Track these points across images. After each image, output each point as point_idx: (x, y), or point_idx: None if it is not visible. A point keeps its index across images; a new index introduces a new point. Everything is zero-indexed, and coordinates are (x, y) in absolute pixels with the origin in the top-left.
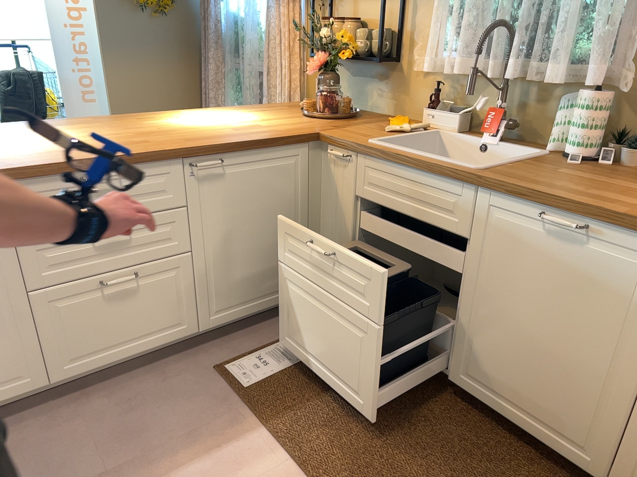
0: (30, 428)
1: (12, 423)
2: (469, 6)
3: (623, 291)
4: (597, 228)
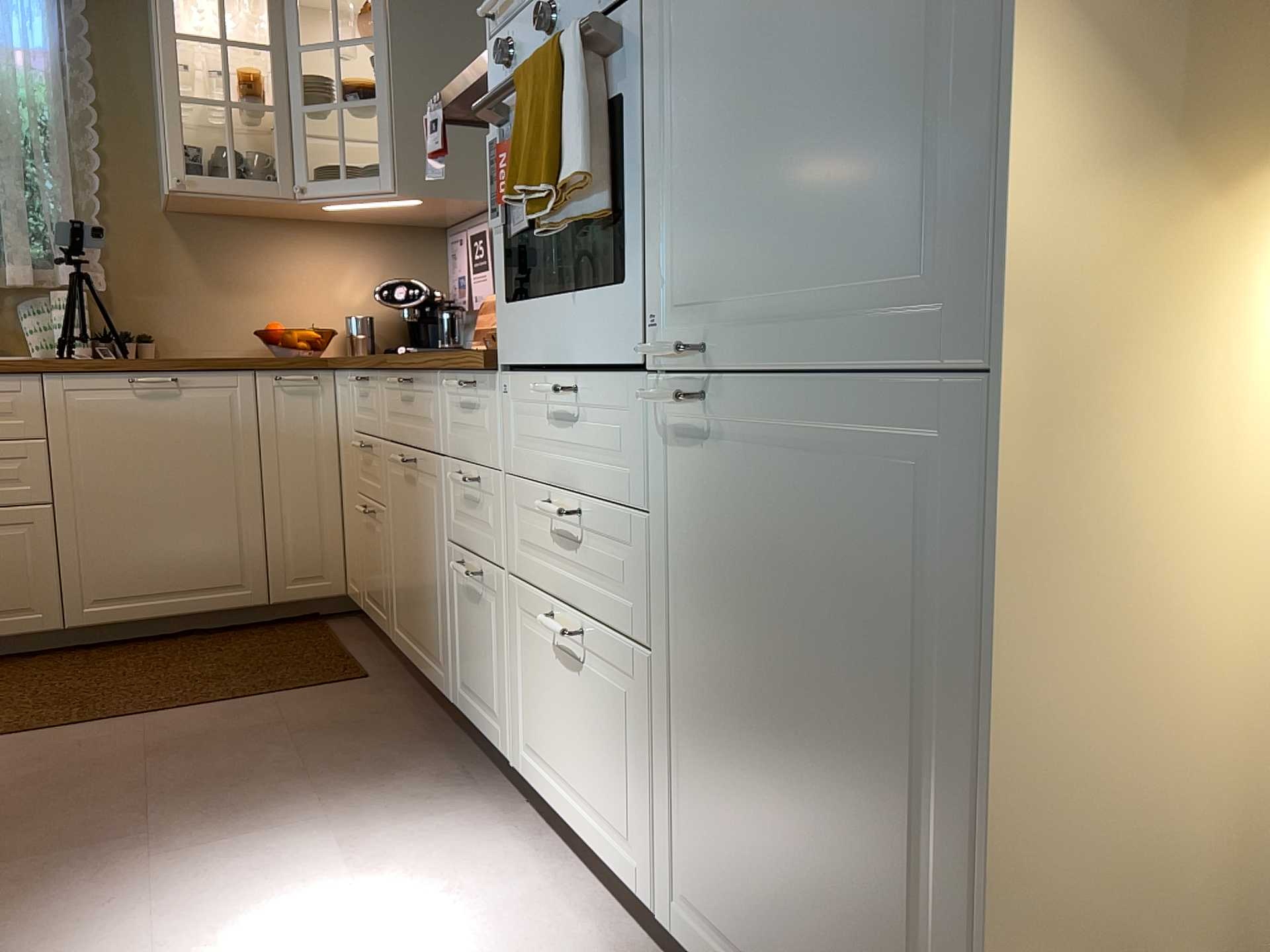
0: None
1: None
2: None
3: (222, 422)
4: (185, 378)
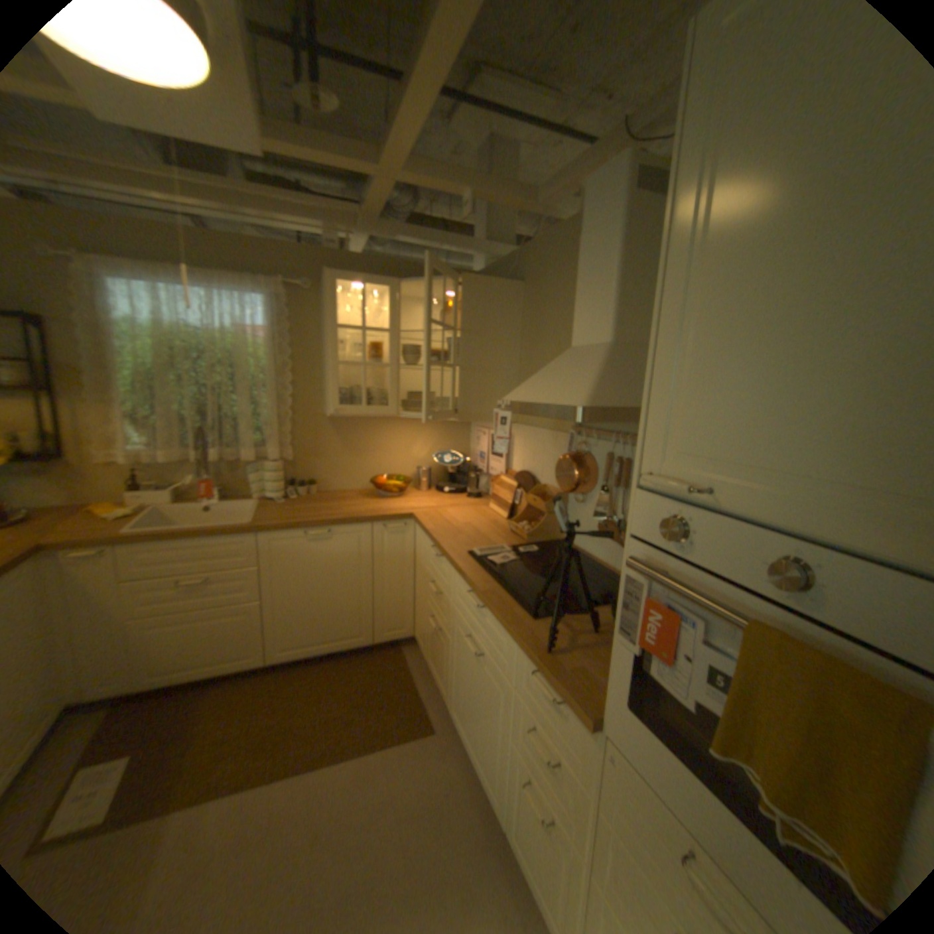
0: None
1: None
2: (161, 414)
3: (354, 552)
4: (335, 529)
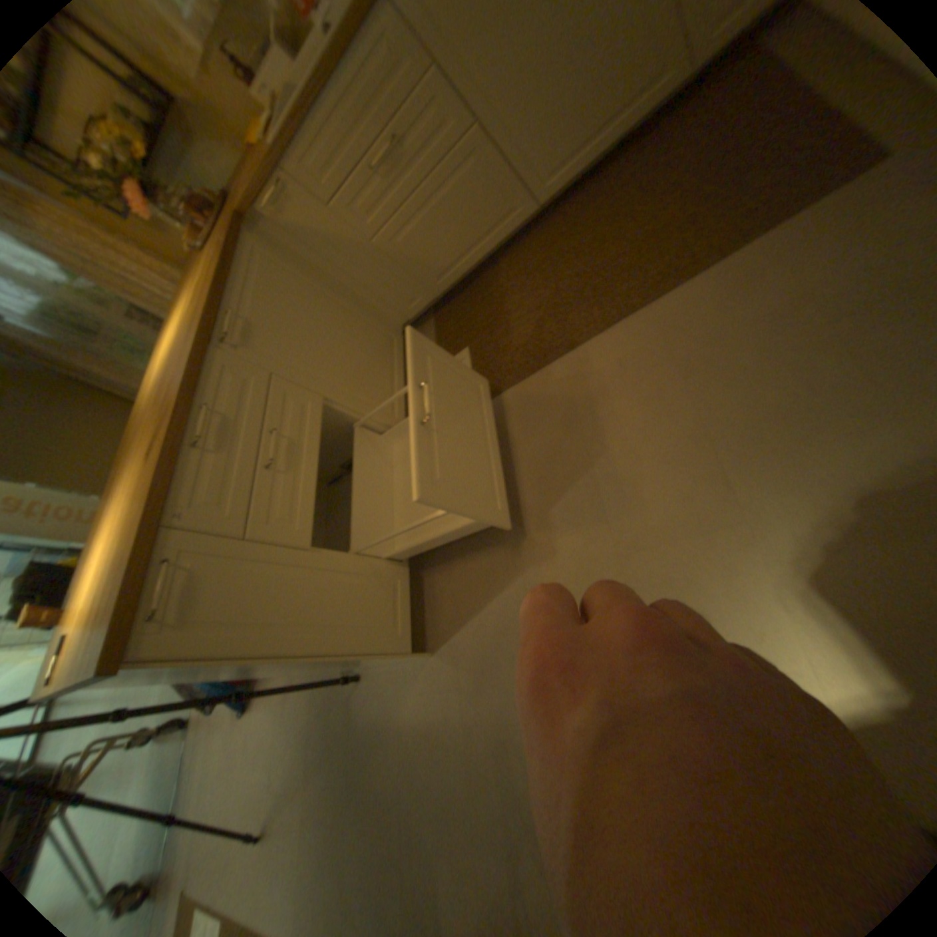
0: (444, 590)
1: (432, 607)
2: None
3: None
4: None
